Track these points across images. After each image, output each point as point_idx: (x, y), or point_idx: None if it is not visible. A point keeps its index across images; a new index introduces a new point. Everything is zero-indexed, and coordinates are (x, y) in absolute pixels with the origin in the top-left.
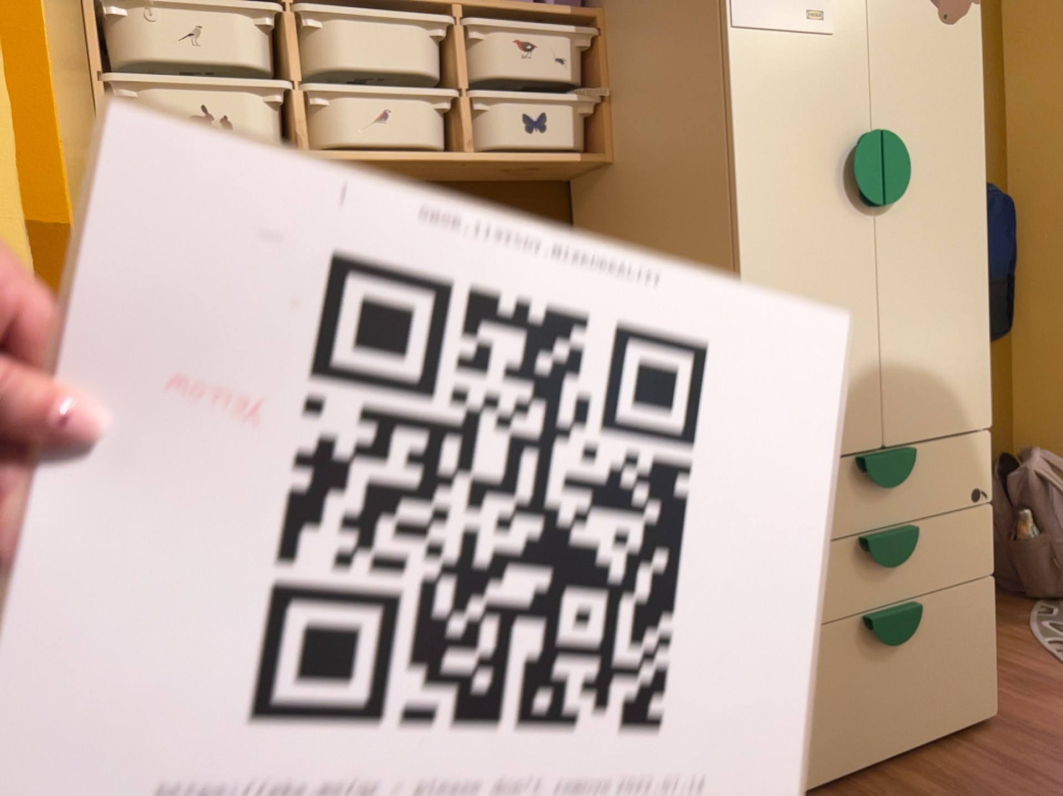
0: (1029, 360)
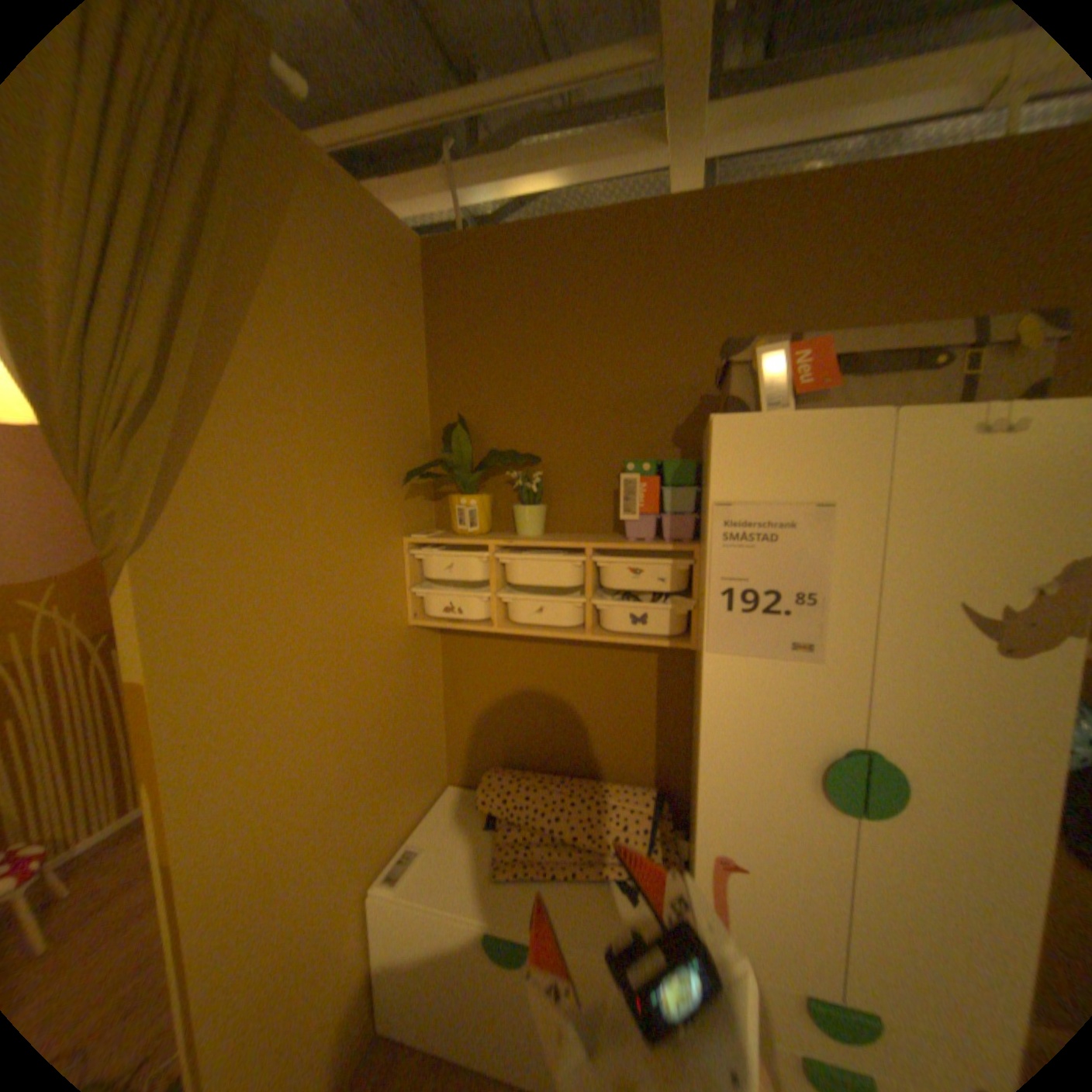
0: None
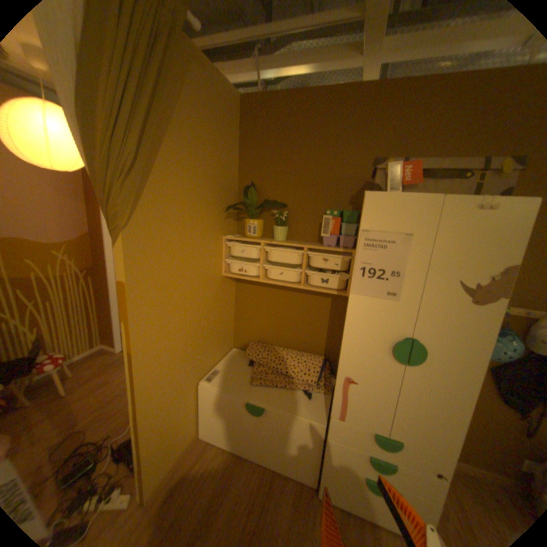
0: None
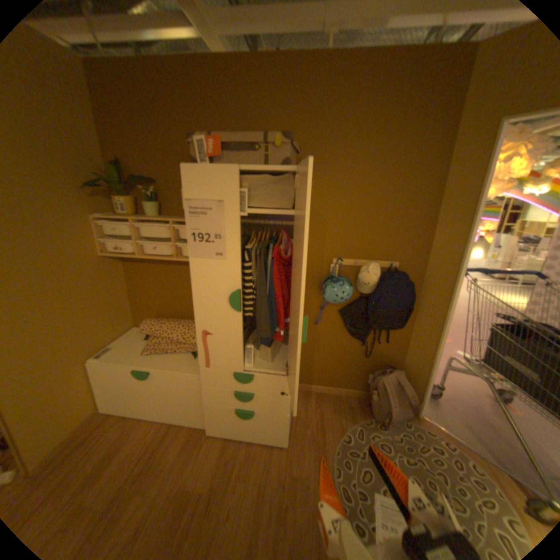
0: (416, 341)
